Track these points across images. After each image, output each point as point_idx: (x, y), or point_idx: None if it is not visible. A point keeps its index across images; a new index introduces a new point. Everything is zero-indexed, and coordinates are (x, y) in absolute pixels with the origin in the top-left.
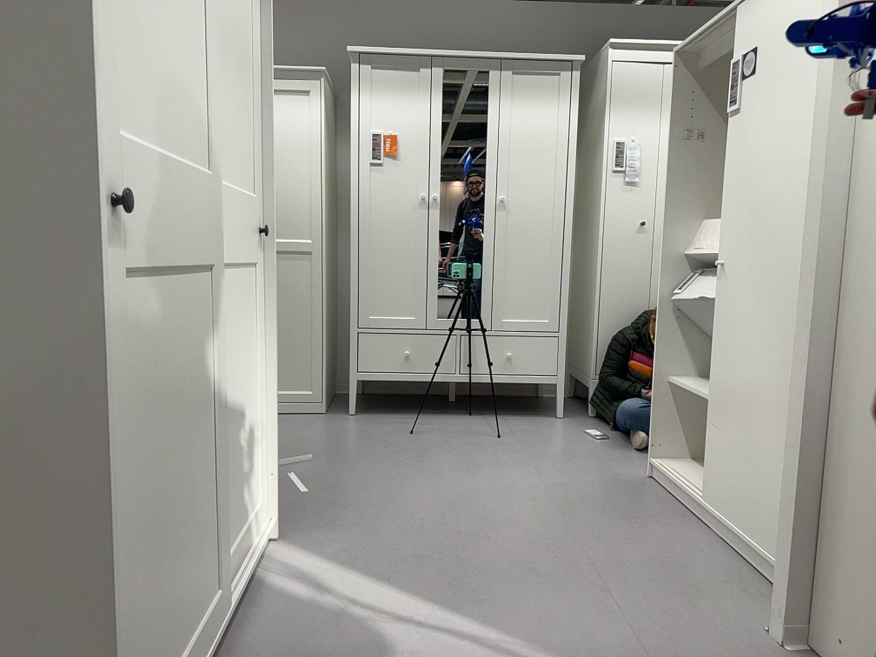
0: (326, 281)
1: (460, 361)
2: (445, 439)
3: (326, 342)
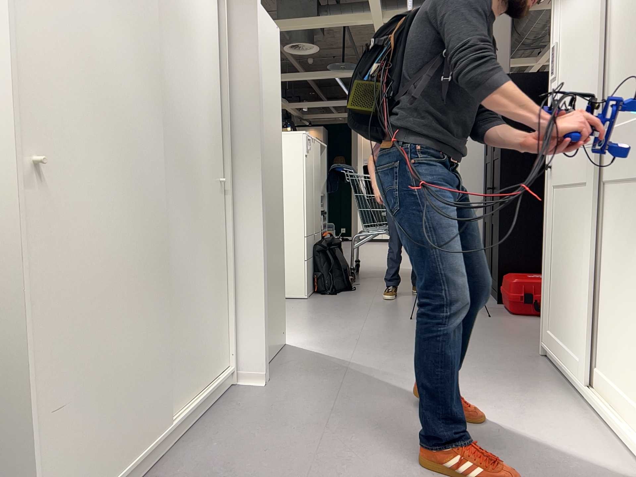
0: None
1: None
2: None
3: None
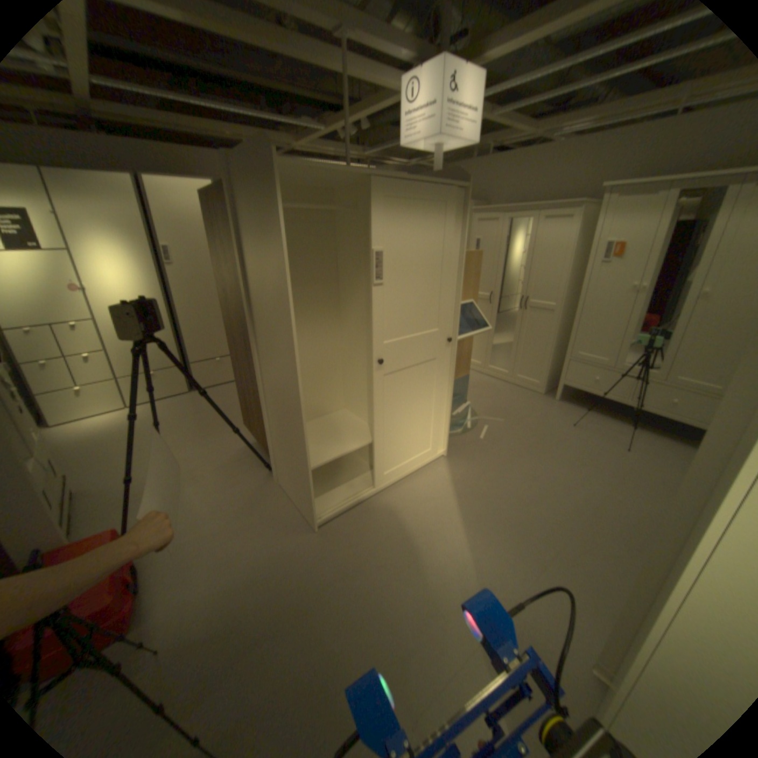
0: (562, 326)
1: (636, 393)
2: (592, 437)
3: (555, 359)
